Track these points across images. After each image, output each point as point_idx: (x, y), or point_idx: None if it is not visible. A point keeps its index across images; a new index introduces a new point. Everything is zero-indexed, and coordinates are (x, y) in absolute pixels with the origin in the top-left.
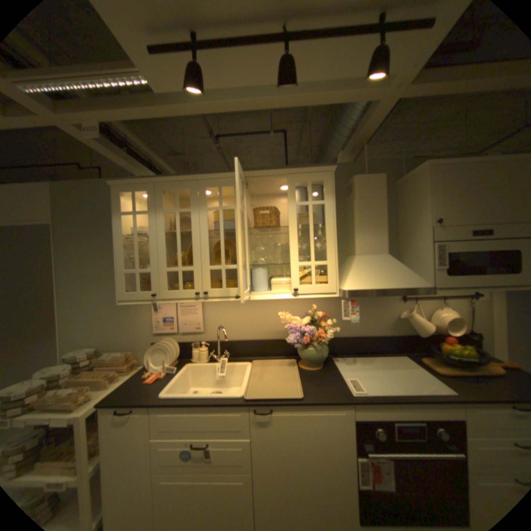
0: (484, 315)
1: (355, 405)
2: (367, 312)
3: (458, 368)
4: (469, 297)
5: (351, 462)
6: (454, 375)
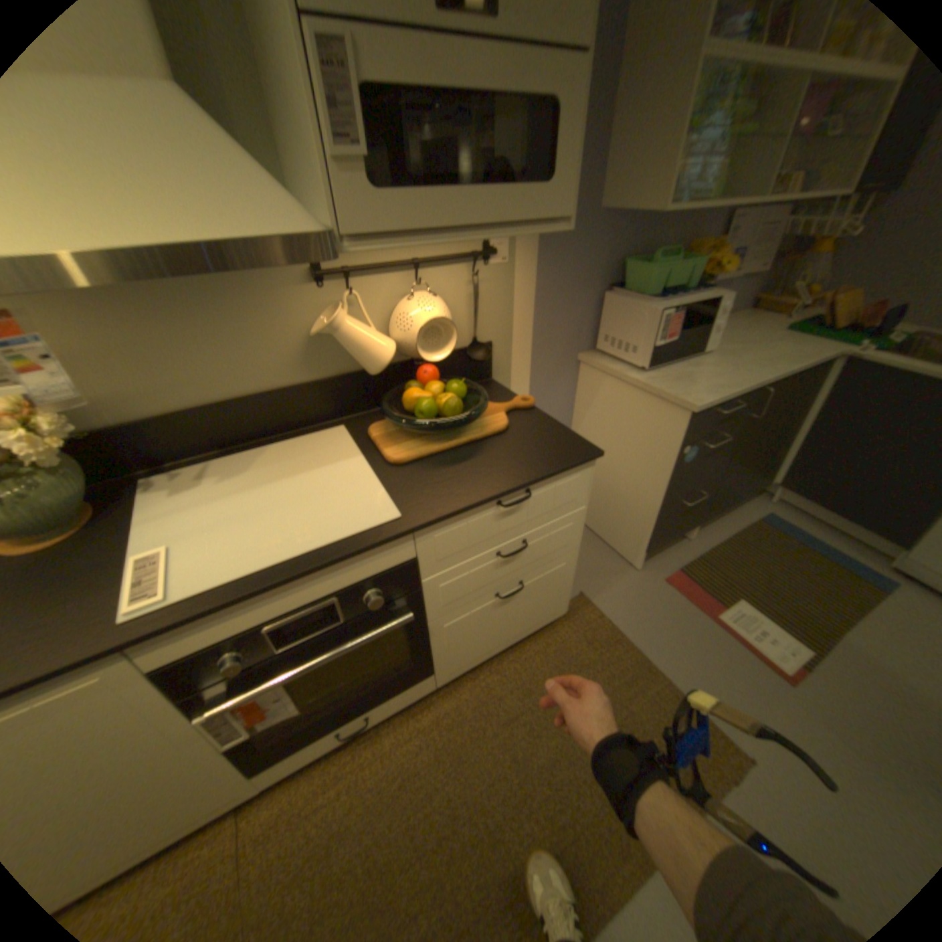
0: (496, 299)
1: (117, 650)
2: (212, 329)
3: (432, 433)
4: (468, 257)
5: (174, 731)
6: (420, 453)
